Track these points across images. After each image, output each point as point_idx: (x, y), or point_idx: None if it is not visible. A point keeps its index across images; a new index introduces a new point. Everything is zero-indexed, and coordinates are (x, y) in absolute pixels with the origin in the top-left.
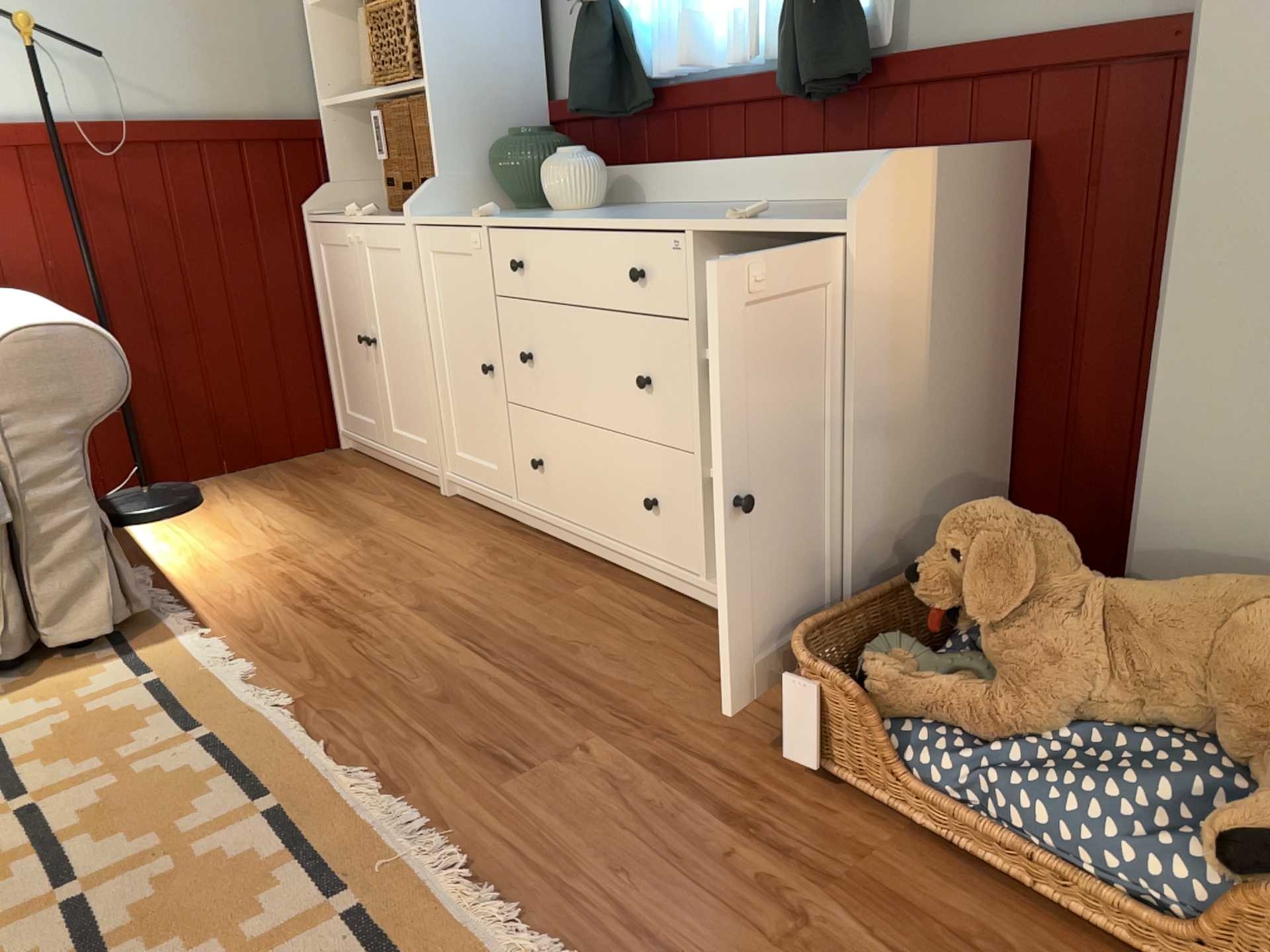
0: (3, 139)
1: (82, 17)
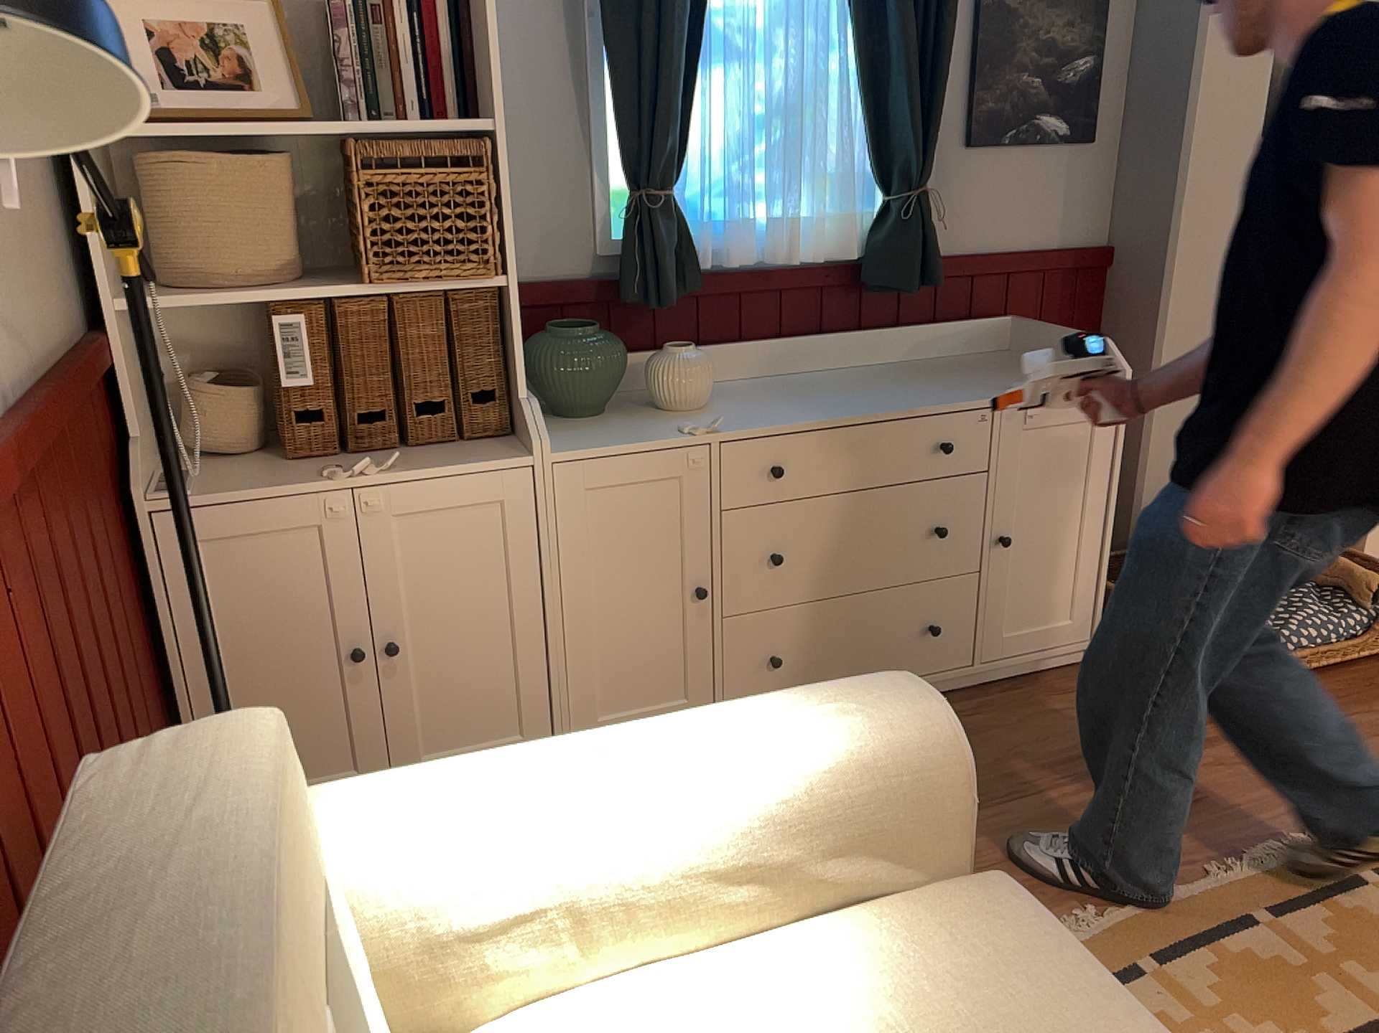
0: None
1: None
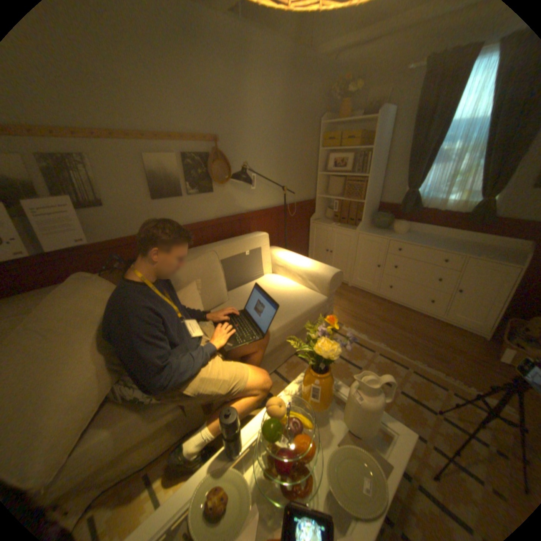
0: (269, 211)
1: (283, 181)
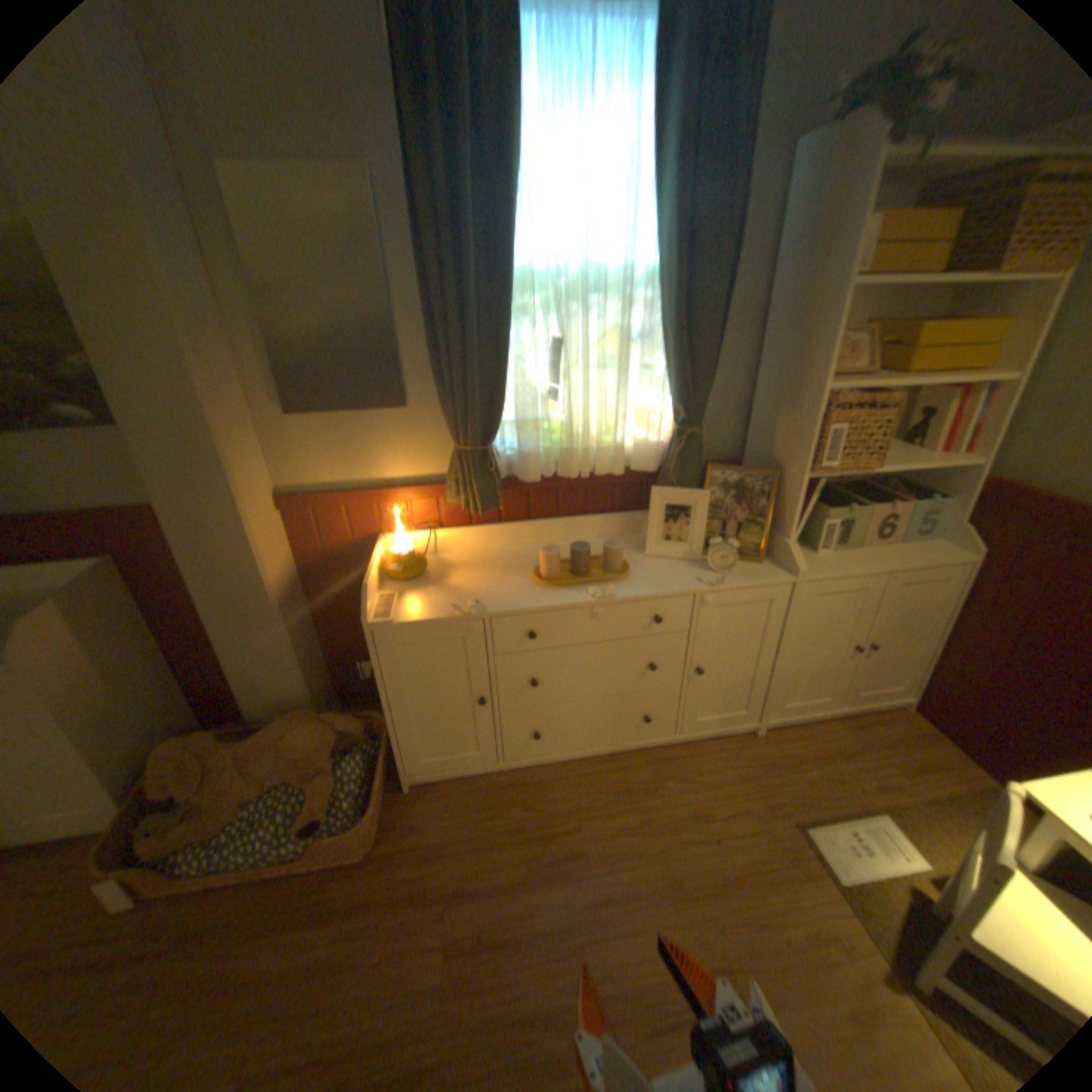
0: None
1: None
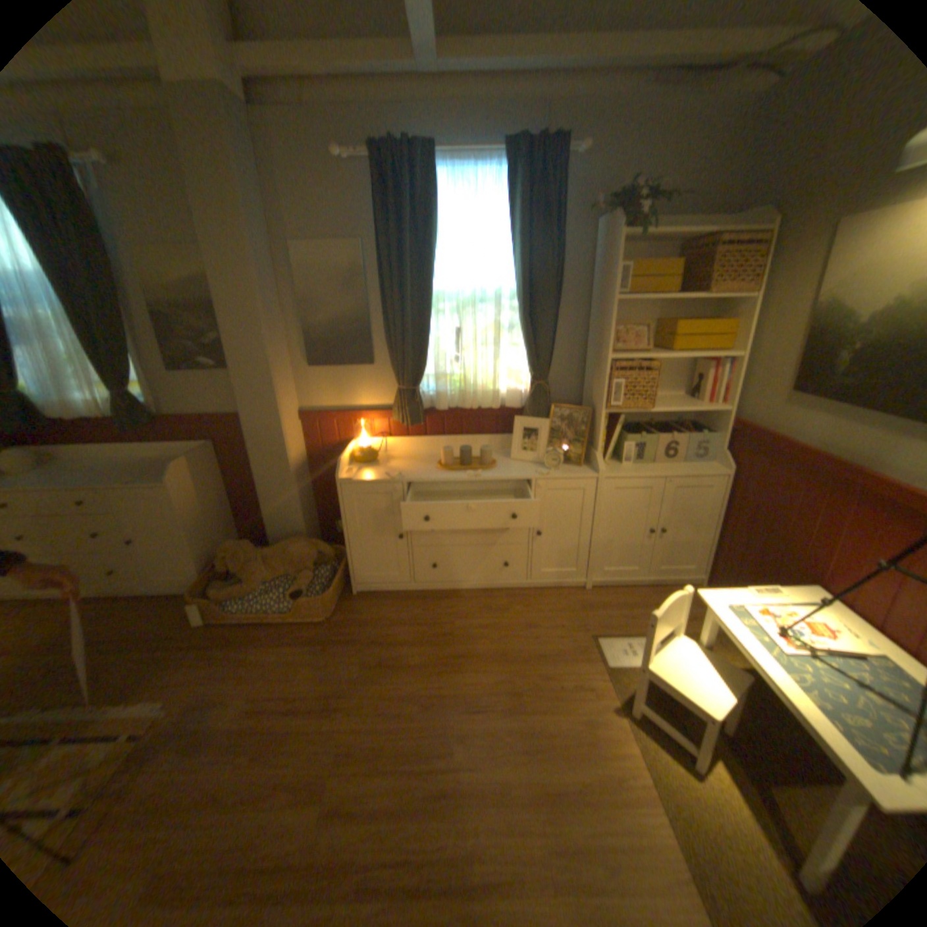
0: None
1: None
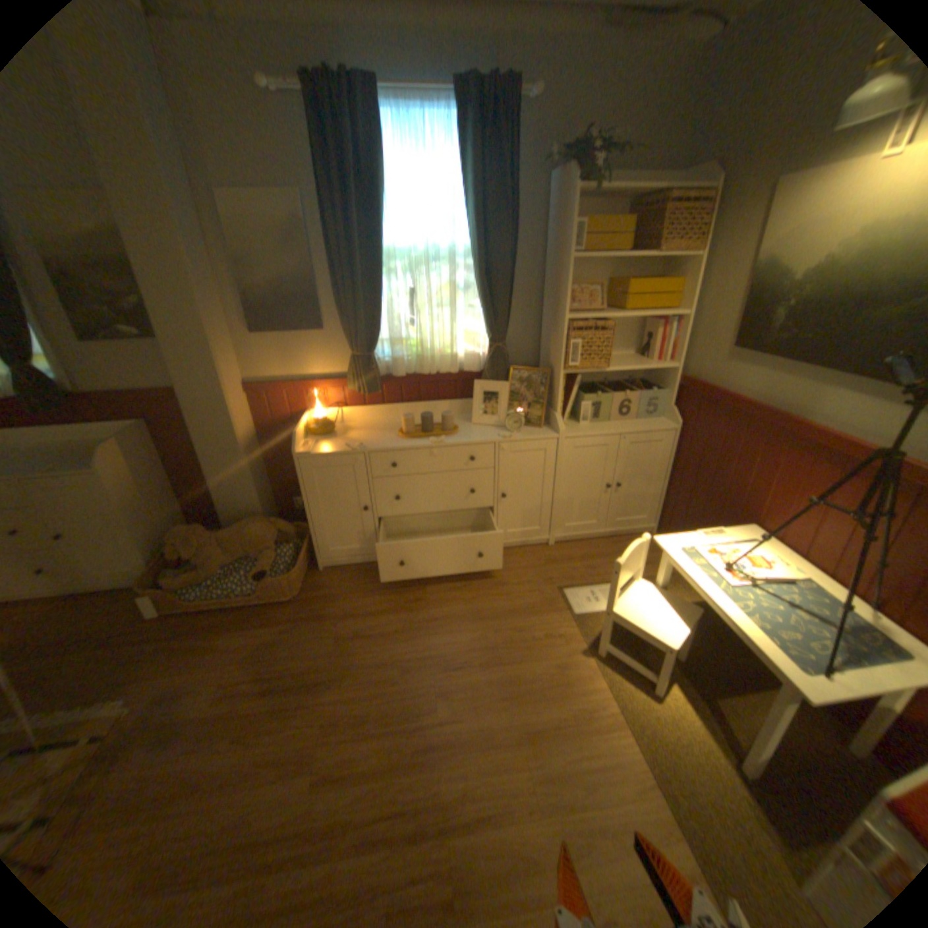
0: None
1: None
